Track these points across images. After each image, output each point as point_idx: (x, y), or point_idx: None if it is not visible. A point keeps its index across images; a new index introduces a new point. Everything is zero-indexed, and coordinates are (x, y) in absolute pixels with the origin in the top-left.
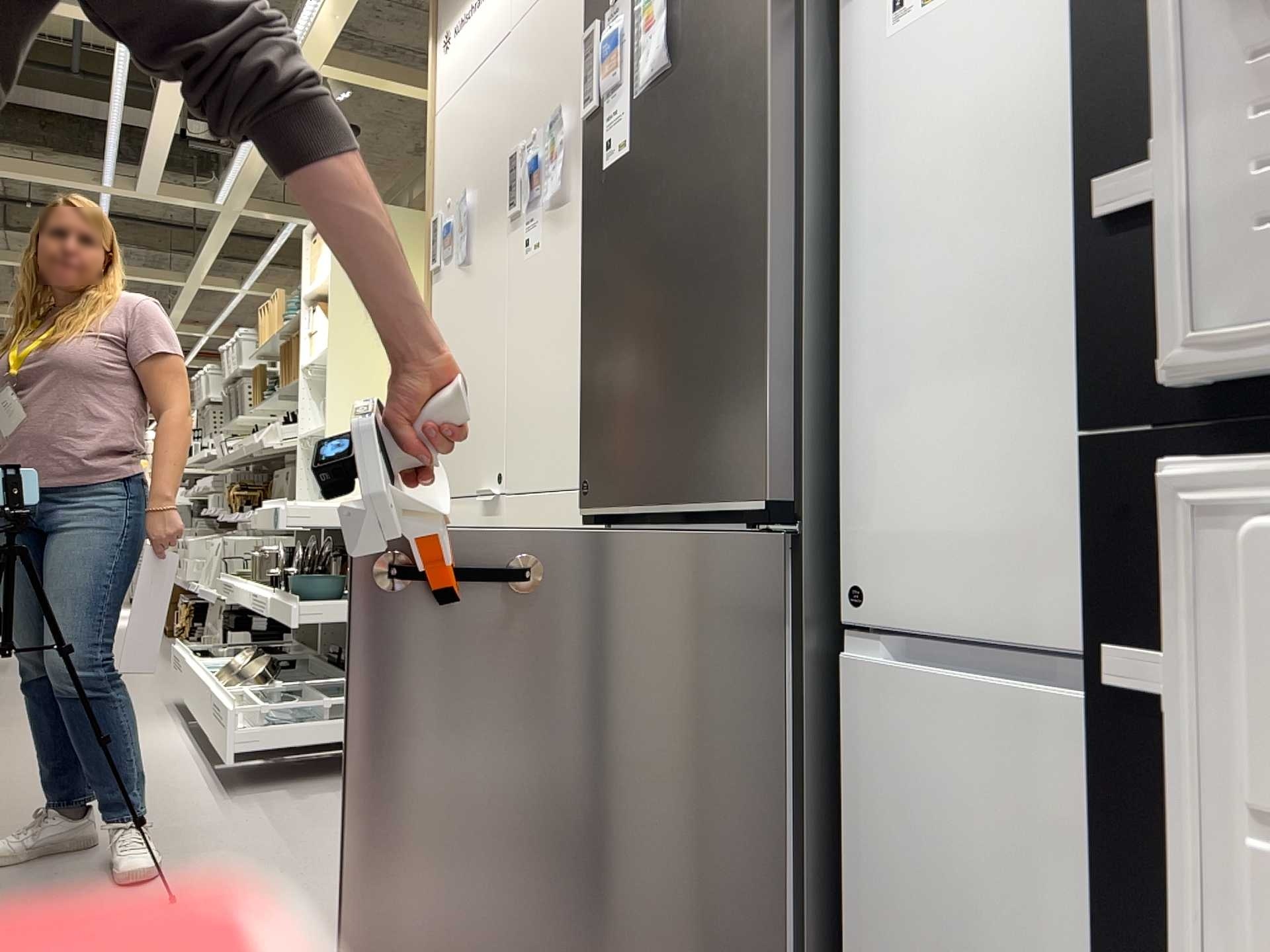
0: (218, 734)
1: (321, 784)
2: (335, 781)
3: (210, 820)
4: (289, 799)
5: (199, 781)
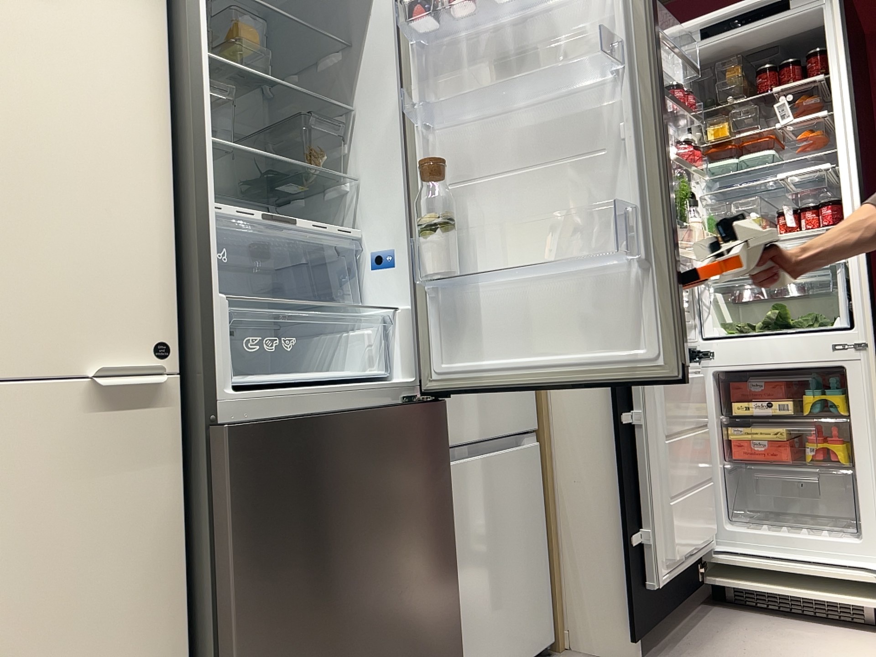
0: None
1: None
2: None
3: None
4: None
5: None
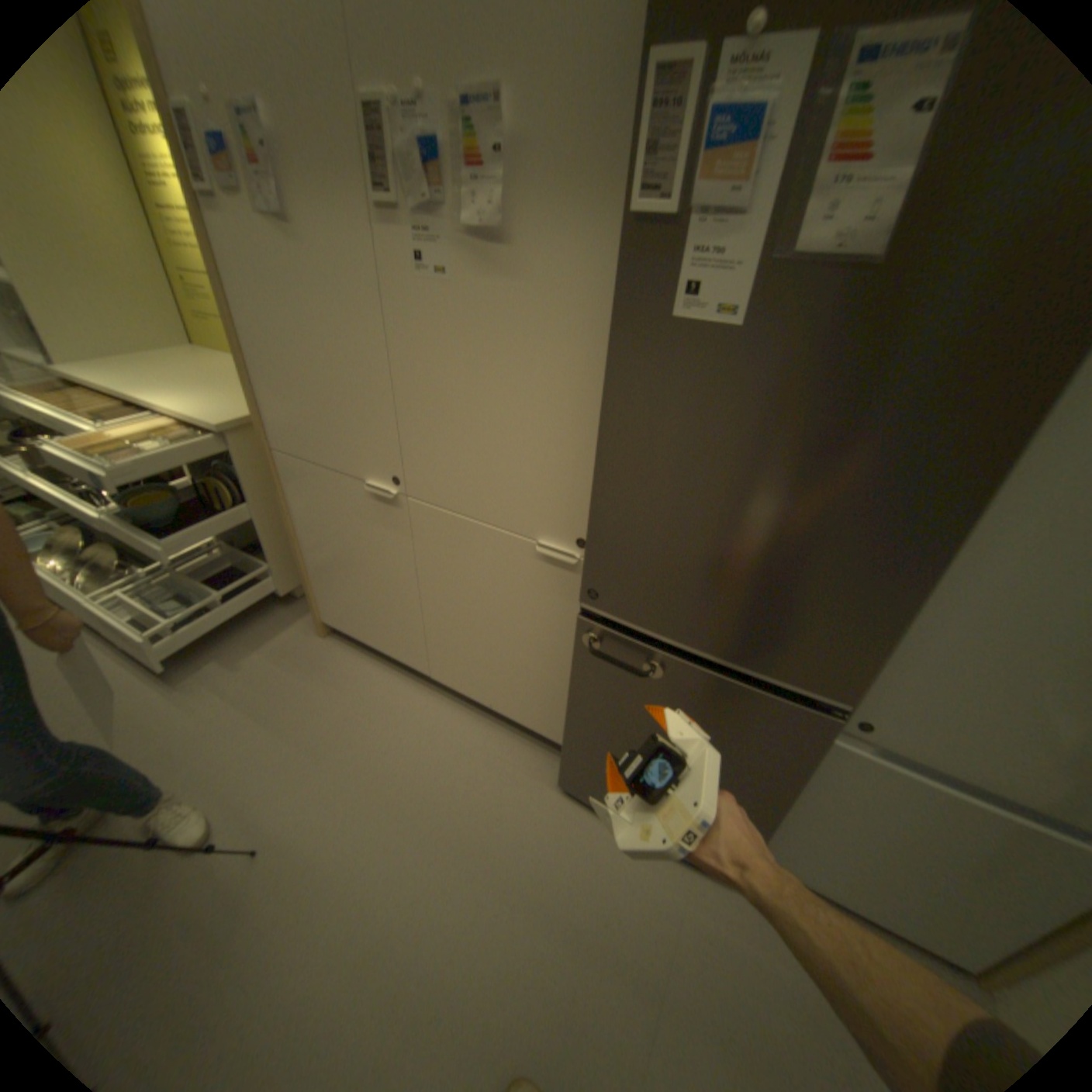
0: (125, 643)
1: (237, 643)
2: (244, 635)
3: (184, 725)
4: (227, 672)
5: (122, 672)
